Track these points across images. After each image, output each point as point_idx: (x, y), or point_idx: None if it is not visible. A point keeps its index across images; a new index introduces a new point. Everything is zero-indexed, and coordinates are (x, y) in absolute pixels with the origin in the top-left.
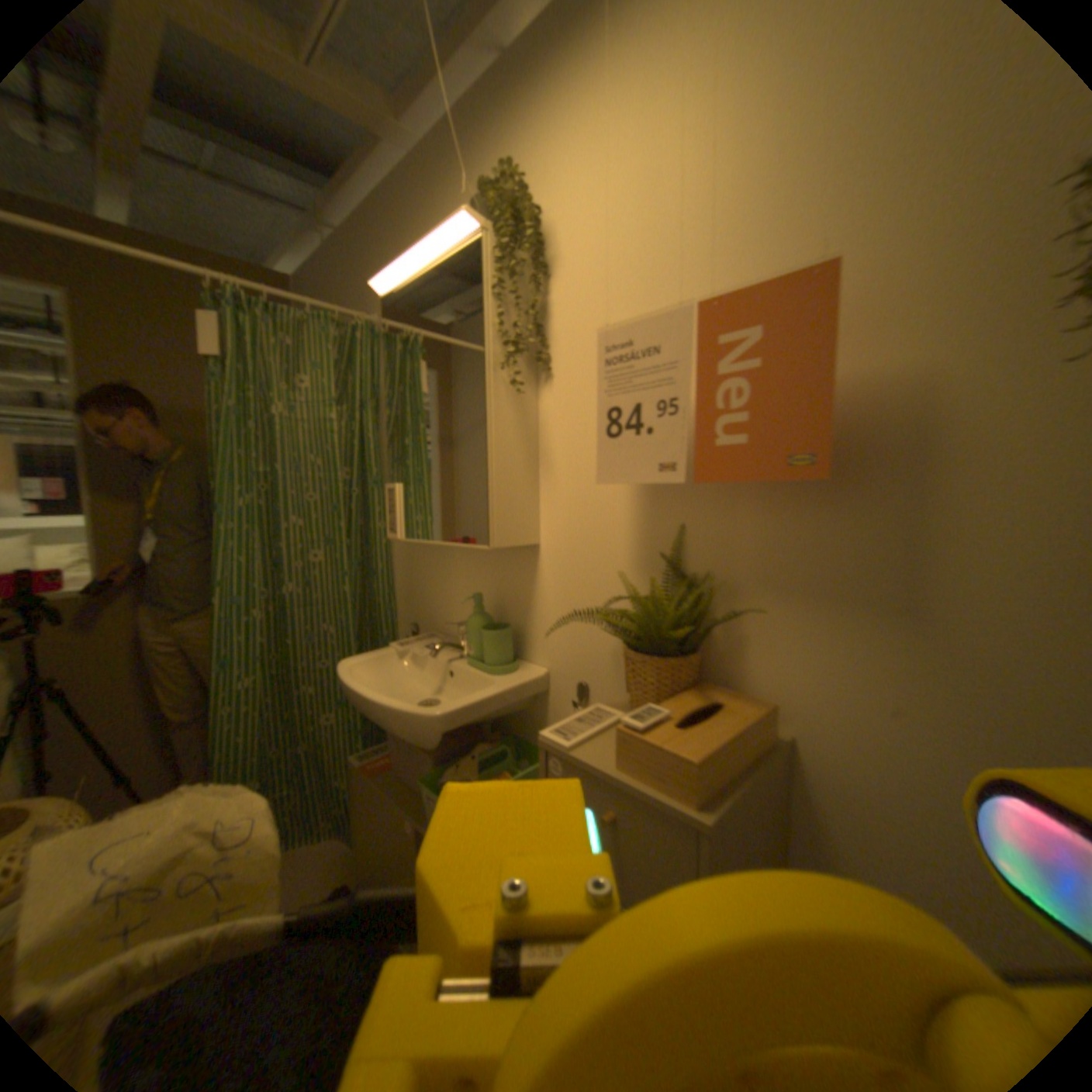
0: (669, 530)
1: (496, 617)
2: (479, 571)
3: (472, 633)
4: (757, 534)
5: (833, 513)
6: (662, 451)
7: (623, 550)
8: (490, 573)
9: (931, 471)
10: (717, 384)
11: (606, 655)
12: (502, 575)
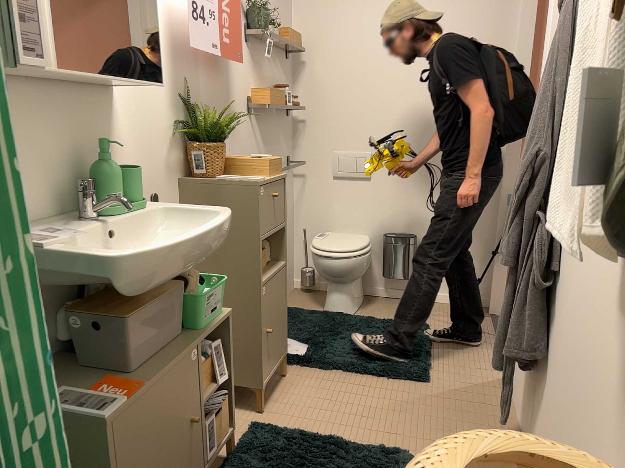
0: (182, 81)
1: (79, 171)
2: (49, 122)
3: (121, 179)
4: (205, 85)
5: (218, 78)
6: (214, 40)
7: (166, 93)
8: (66, 122)
9: (229, 66)
10: (223, 16)
11: (164, 166)
12: (82, 122)
